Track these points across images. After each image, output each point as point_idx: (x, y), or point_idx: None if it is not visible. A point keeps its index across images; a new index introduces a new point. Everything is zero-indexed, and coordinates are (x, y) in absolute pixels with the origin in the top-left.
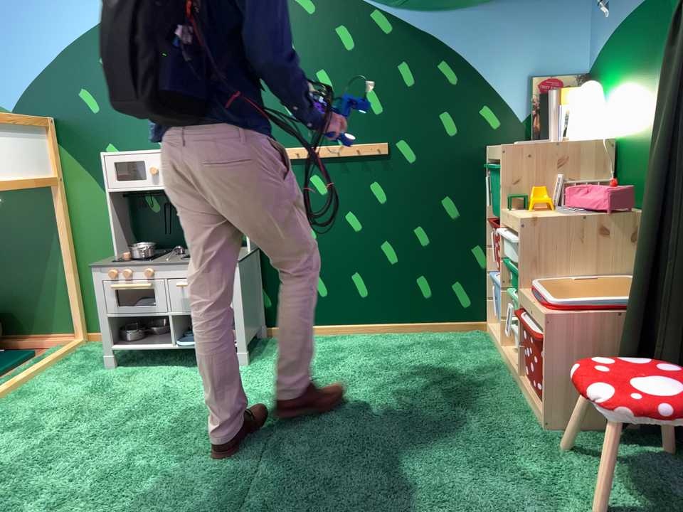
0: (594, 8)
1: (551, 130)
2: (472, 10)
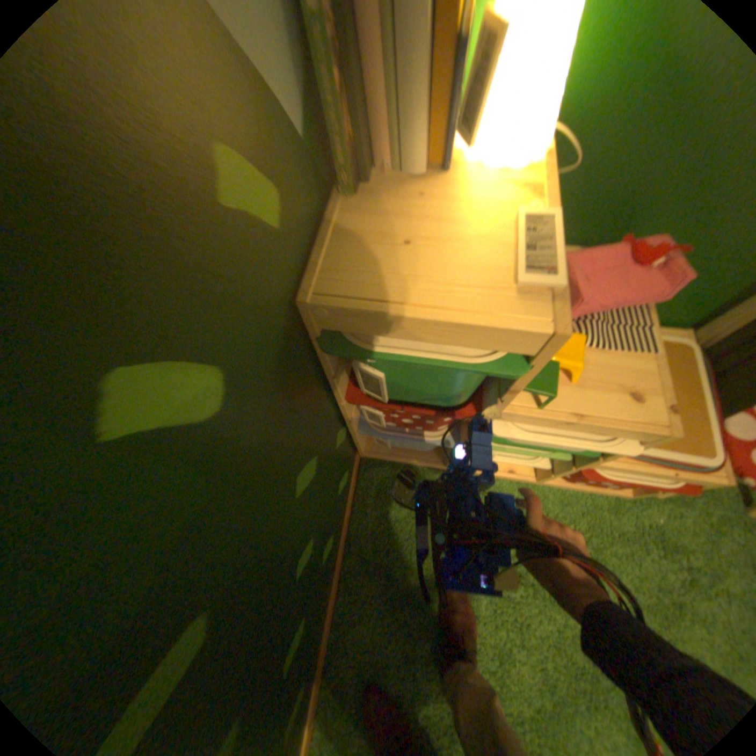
0: None
1: (418, 133)
2: None
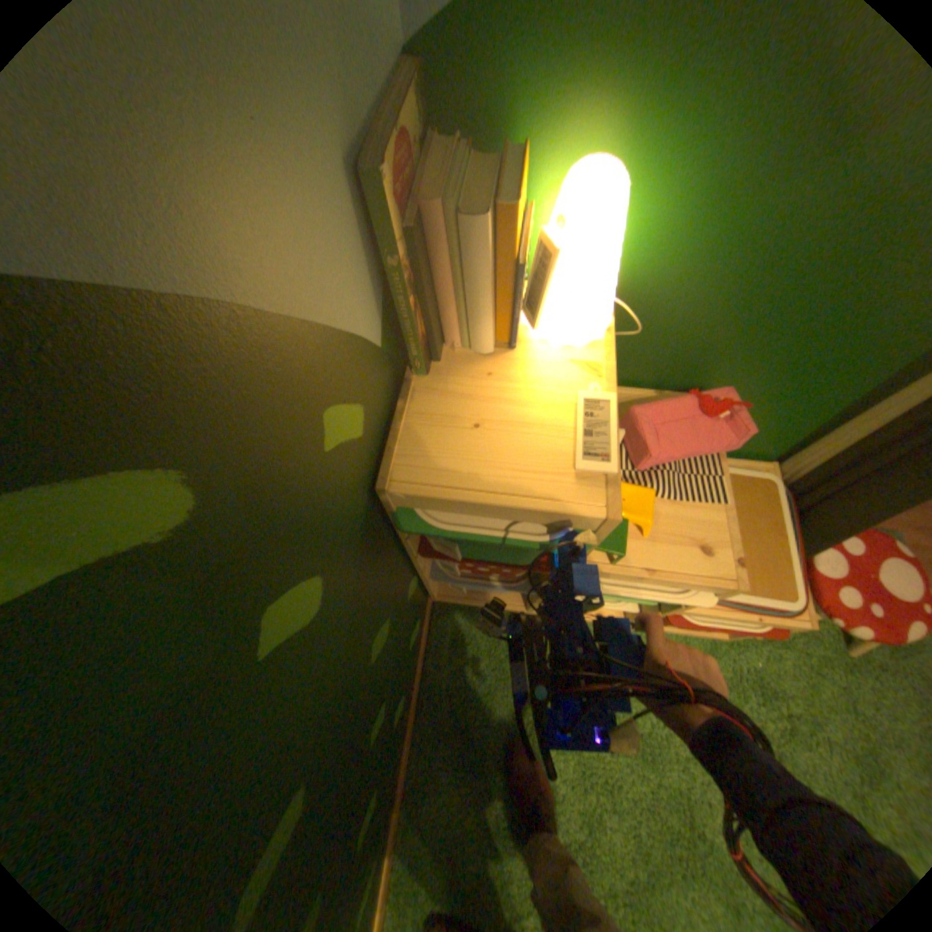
0: None
1: (484, 323)
2: None
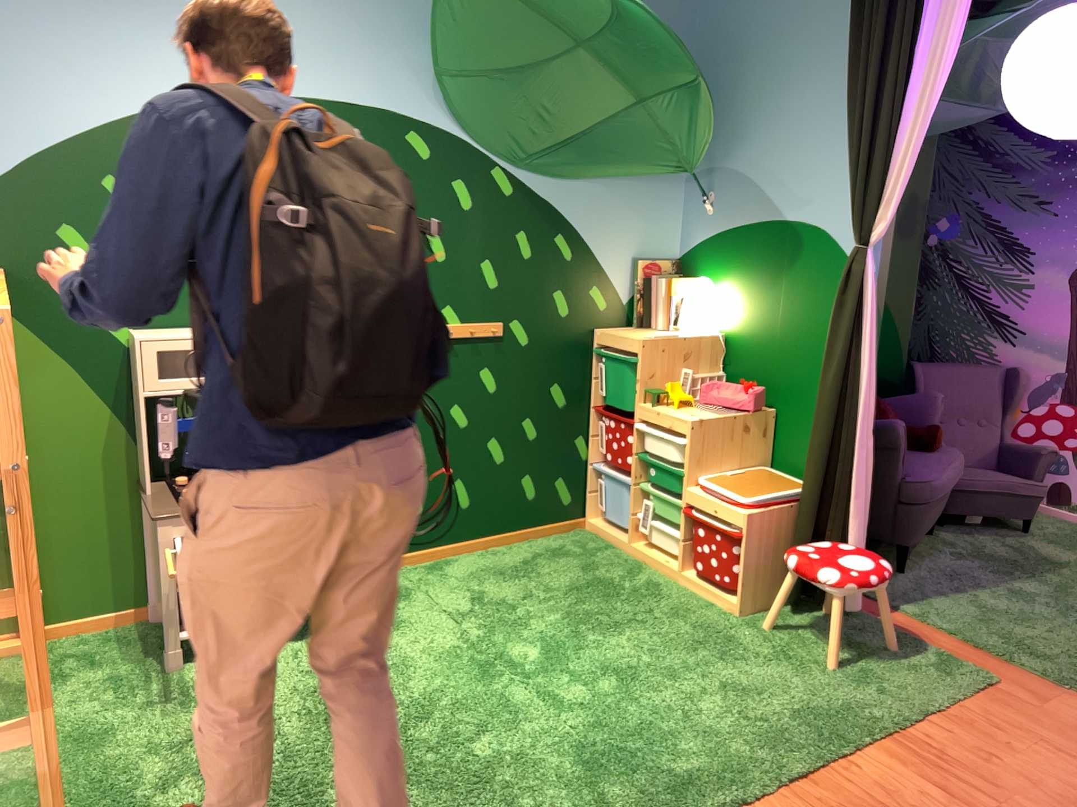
0: (687, 202)
1: (656, 319)
2: (587, 186)
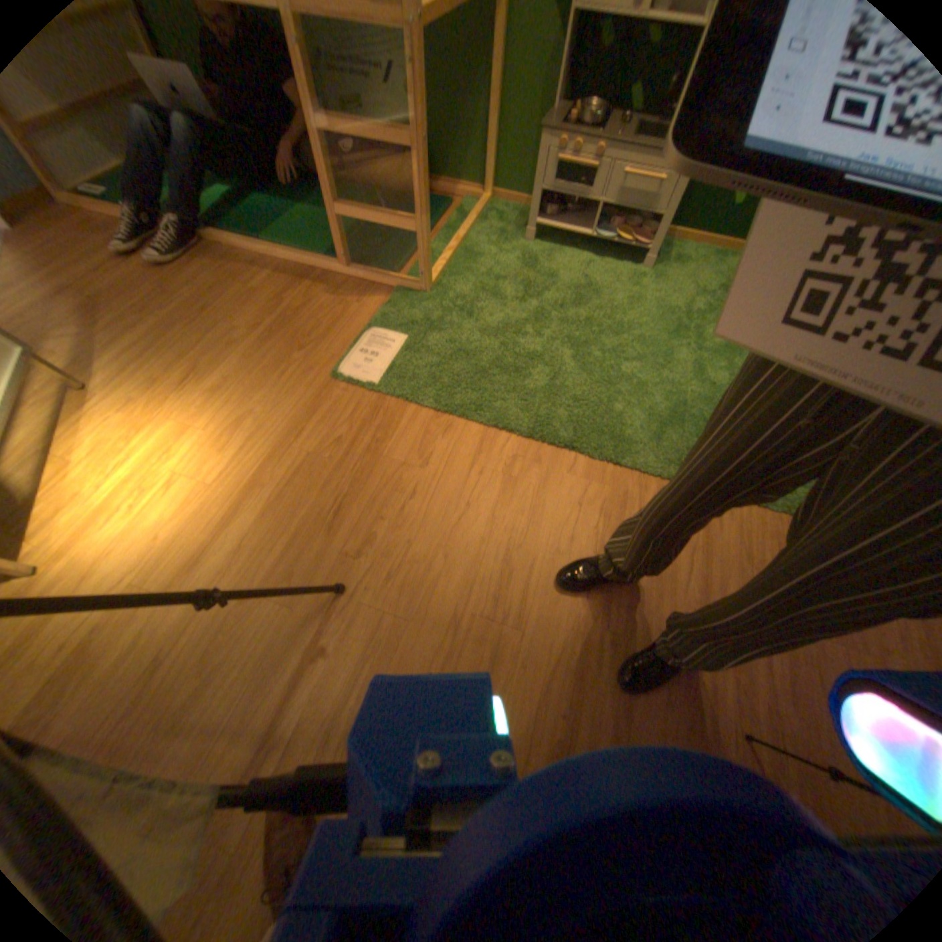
0: None
1: None
2: None
